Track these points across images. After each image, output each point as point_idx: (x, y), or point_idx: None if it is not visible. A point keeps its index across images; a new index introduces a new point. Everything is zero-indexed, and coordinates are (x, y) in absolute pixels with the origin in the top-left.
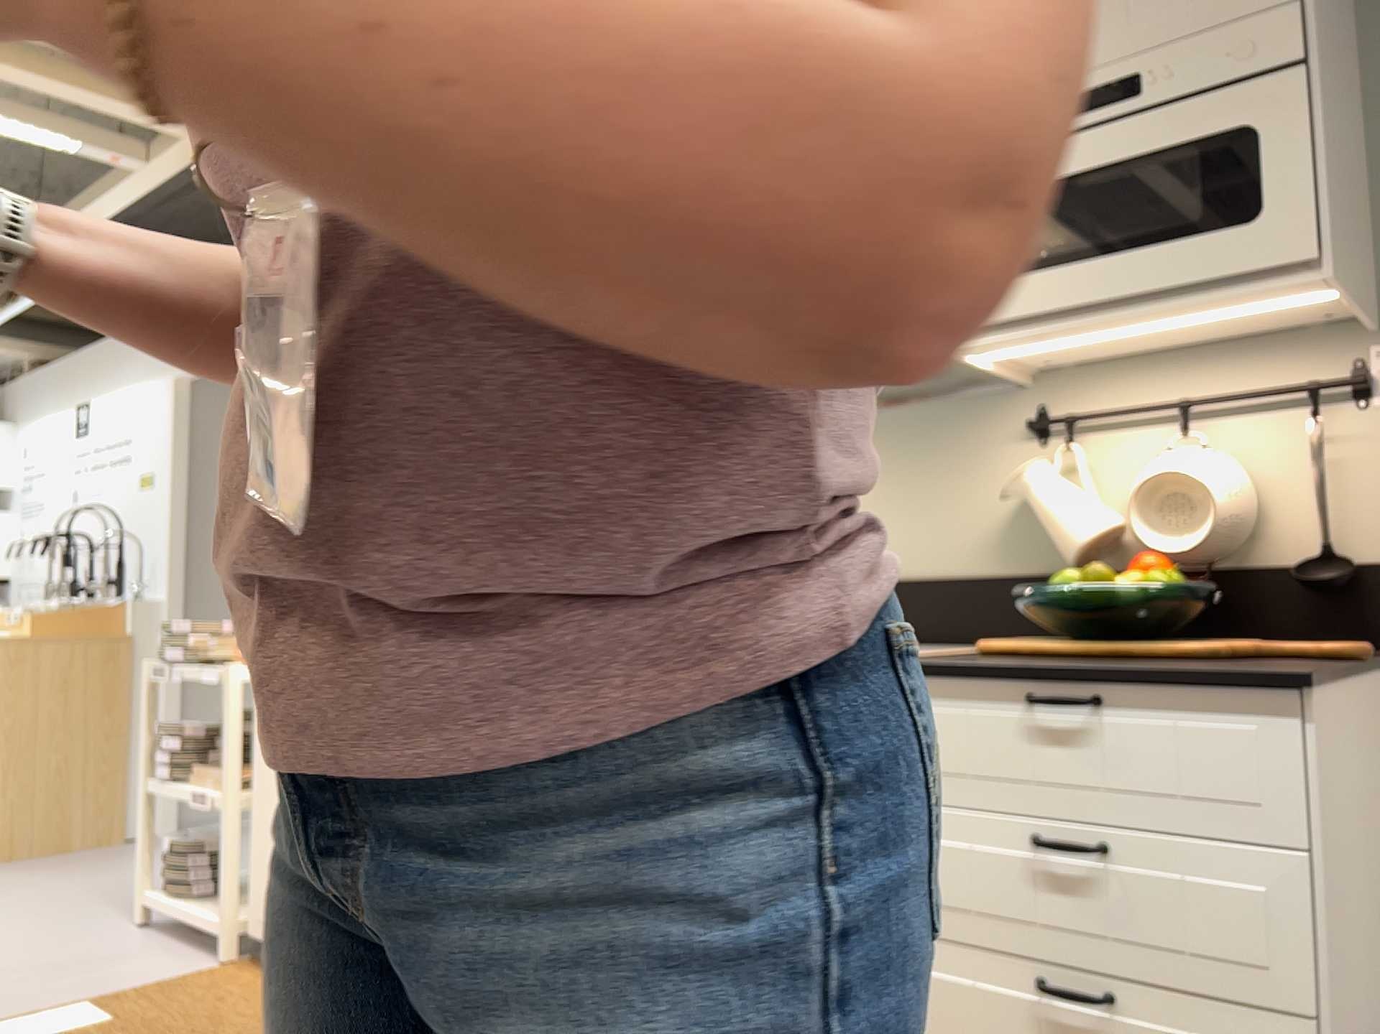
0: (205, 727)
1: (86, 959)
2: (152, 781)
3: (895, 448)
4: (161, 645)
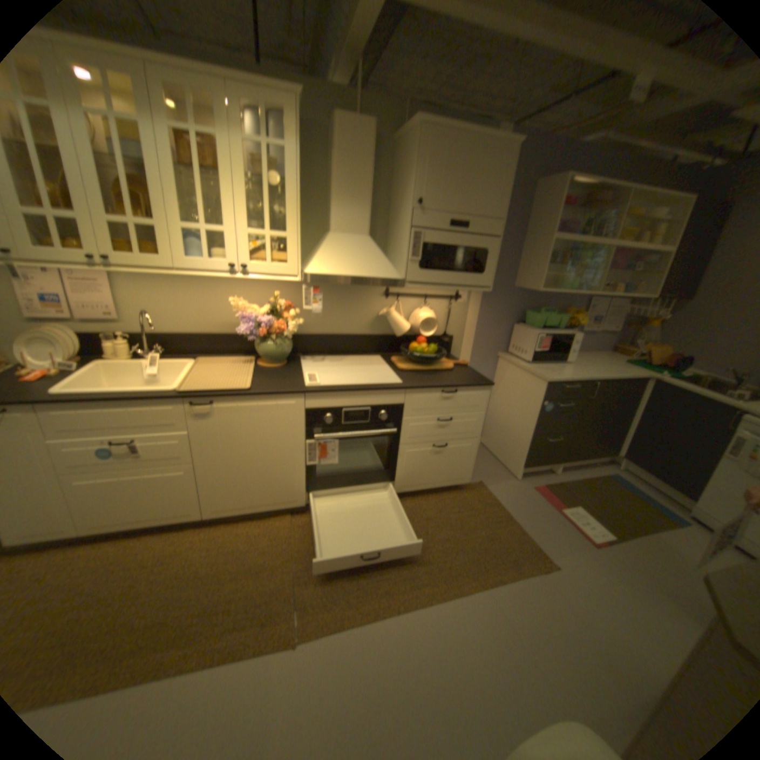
0: None
1: None
2: None
3: (340, 293)
4: None
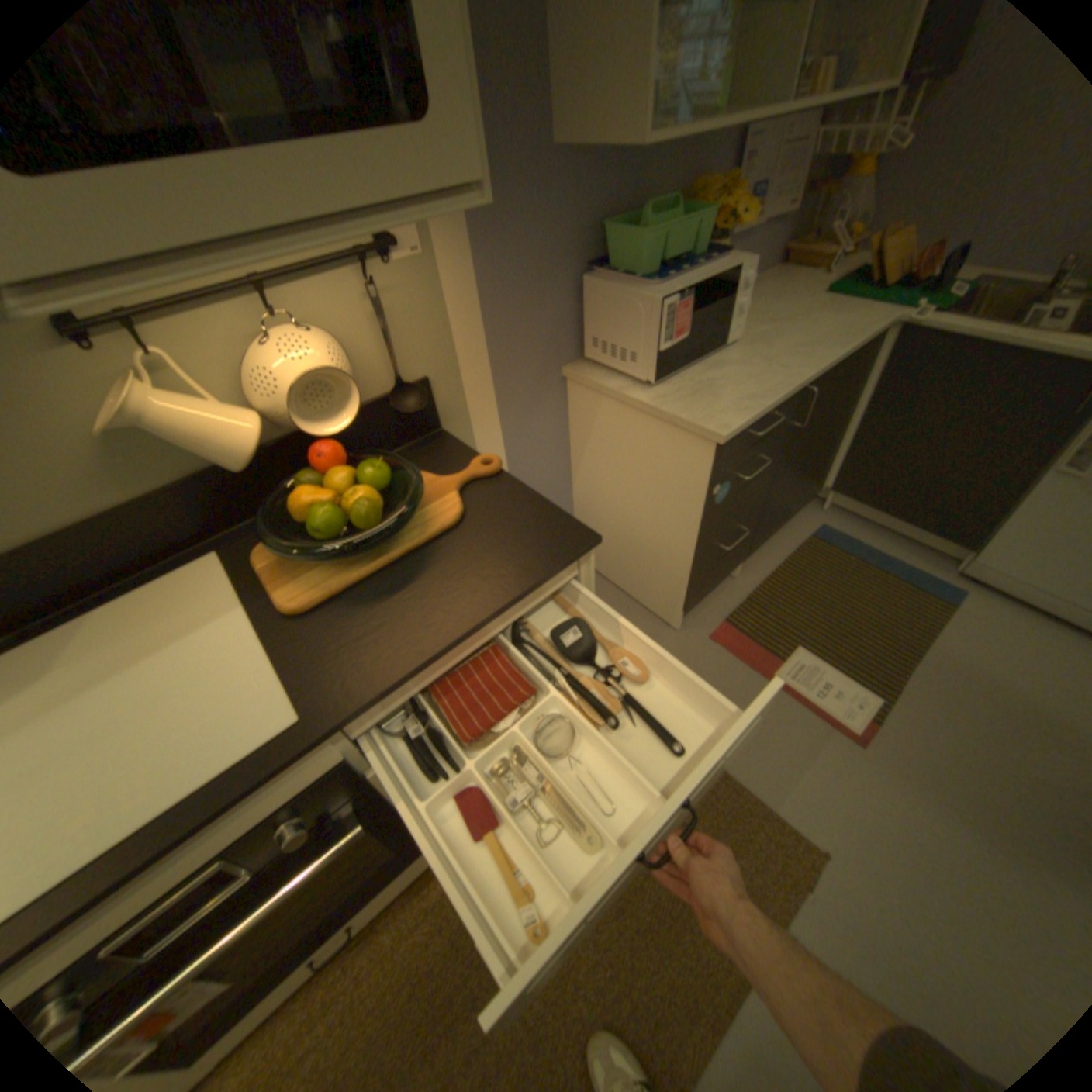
0: None
1: None
2: None
3: None
4: None
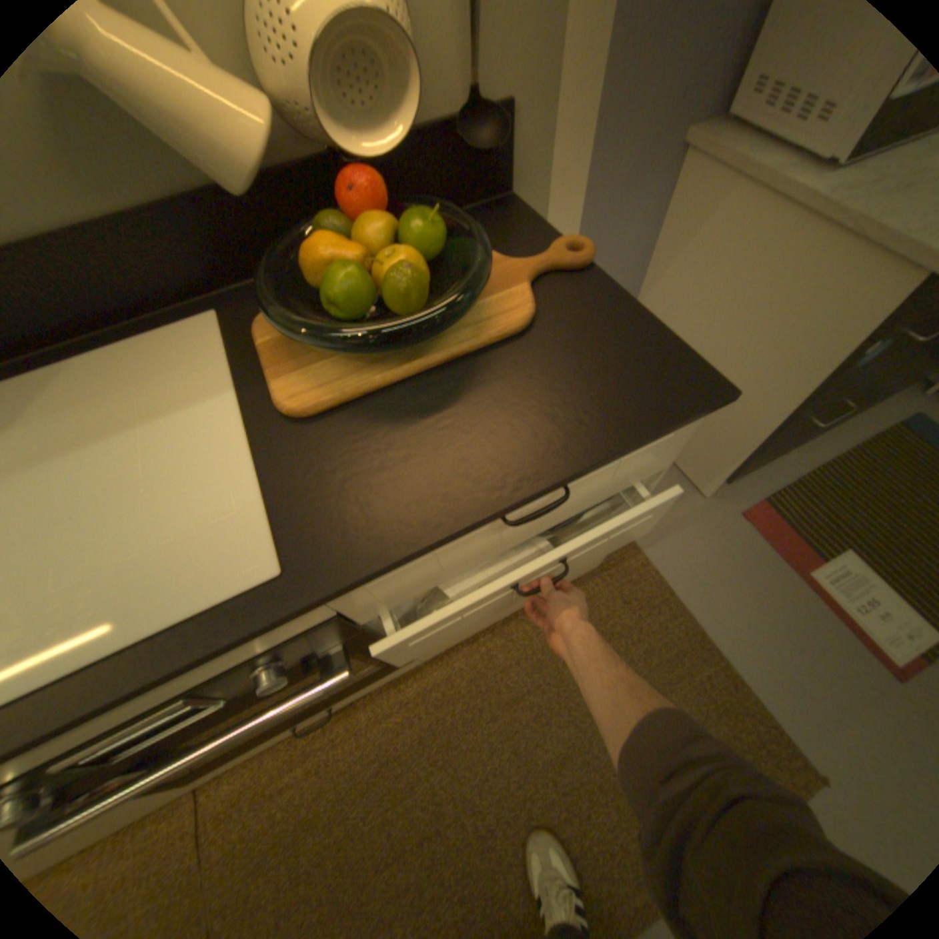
0: None
1: None
2: None
3: None
4: None
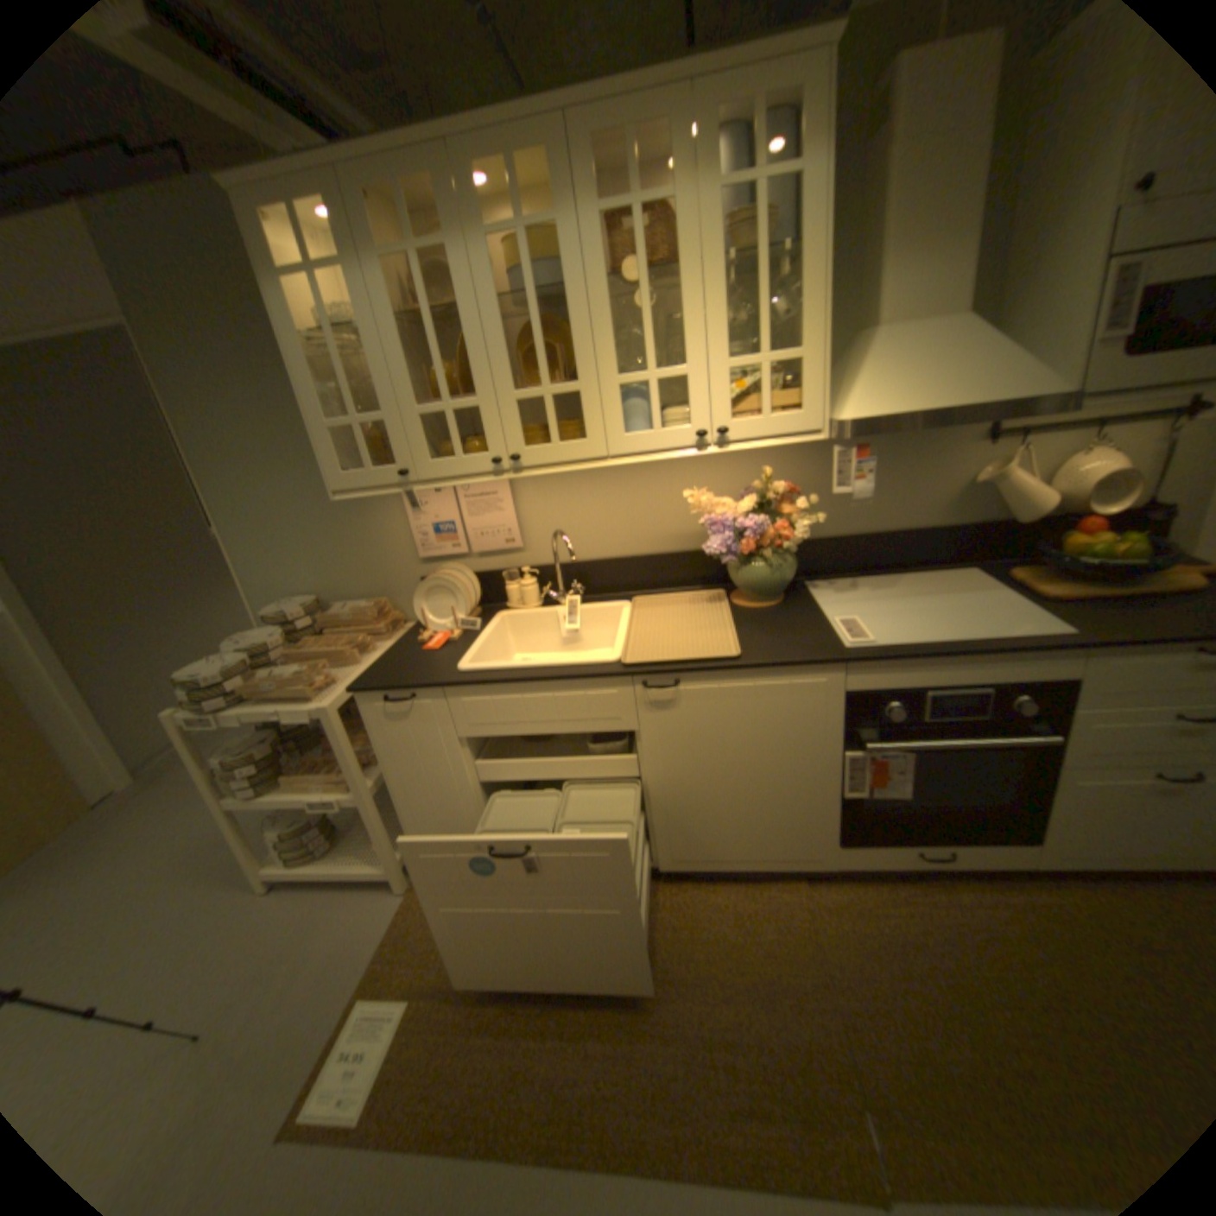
0: (259, 743)
1: (273, 954)
2: (227, 803)
3: (886, 447)
4: (181, 699)
